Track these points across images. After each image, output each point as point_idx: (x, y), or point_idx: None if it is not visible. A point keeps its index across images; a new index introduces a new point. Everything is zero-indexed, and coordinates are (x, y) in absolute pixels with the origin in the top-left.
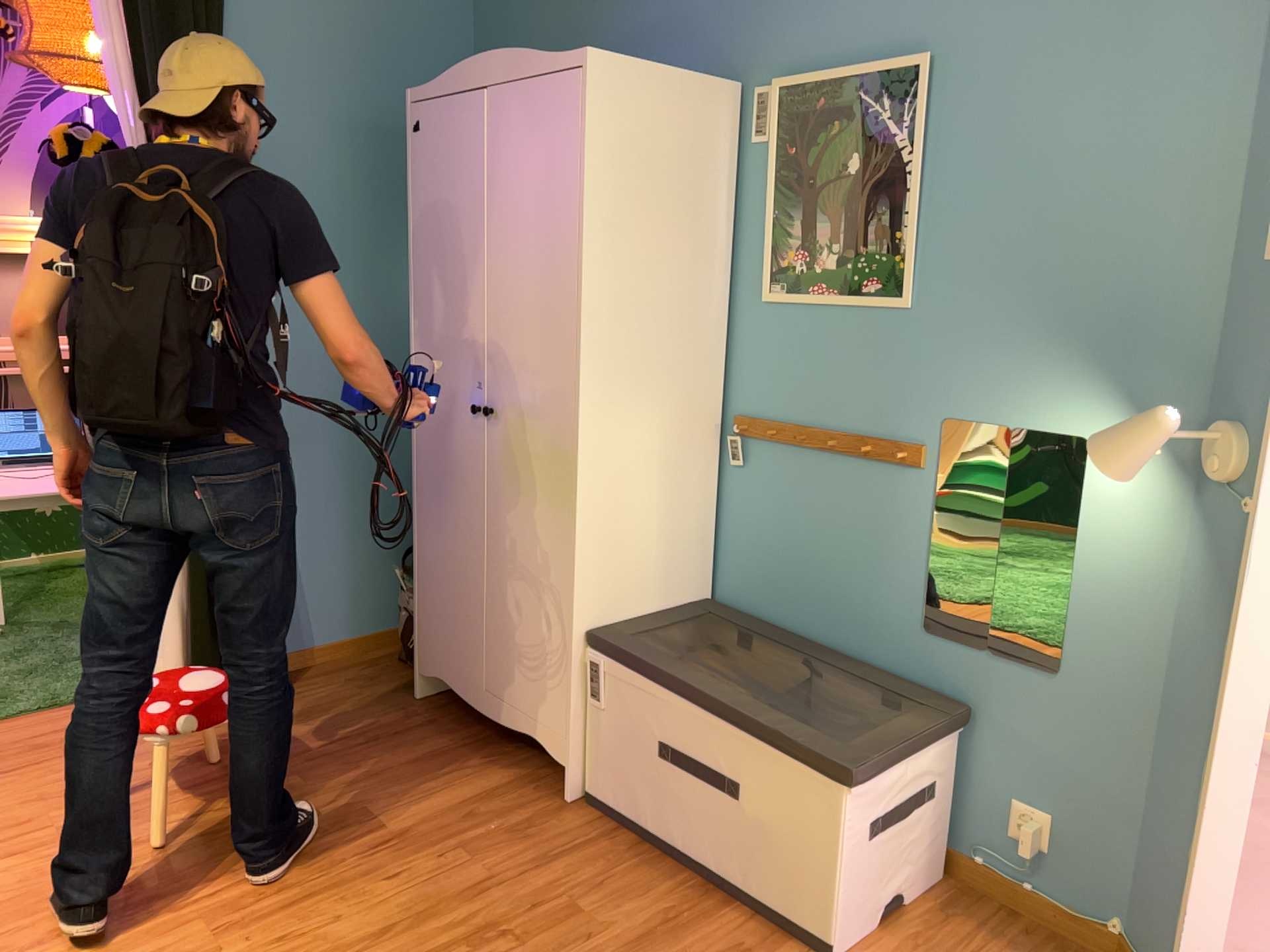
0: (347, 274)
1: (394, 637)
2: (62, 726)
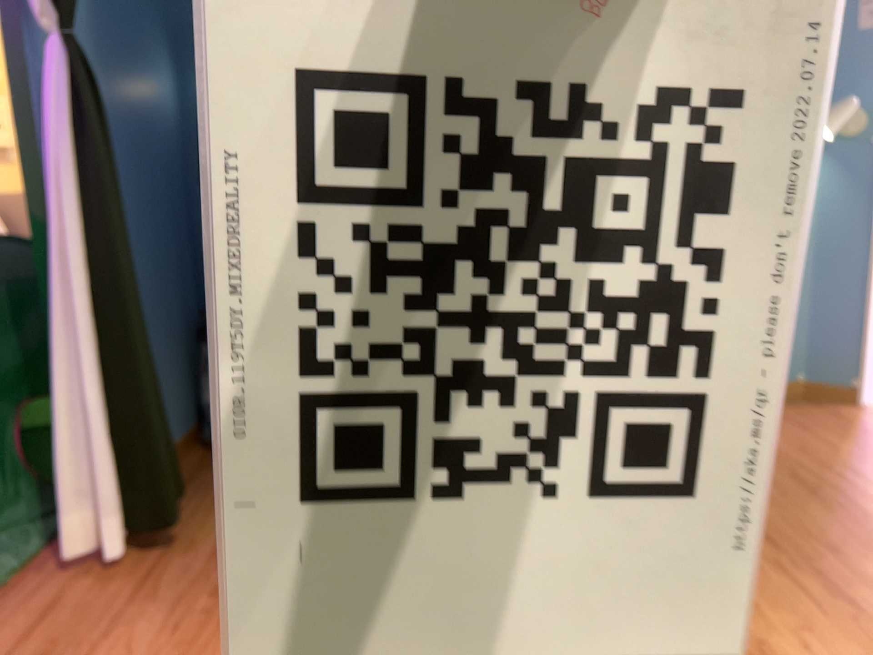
0: (120, 62)
1: (190, 441)
2: (6, 641)
